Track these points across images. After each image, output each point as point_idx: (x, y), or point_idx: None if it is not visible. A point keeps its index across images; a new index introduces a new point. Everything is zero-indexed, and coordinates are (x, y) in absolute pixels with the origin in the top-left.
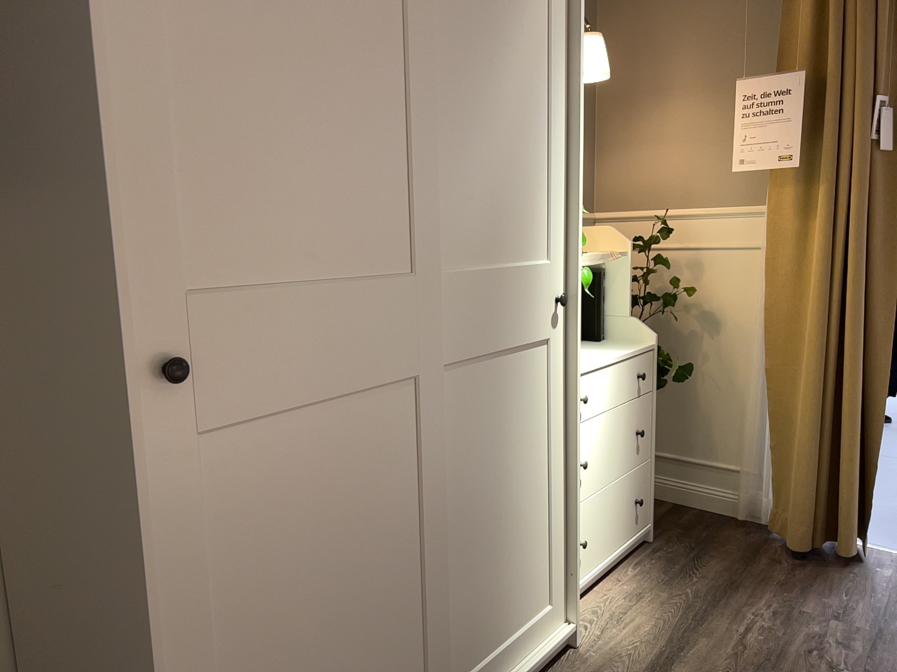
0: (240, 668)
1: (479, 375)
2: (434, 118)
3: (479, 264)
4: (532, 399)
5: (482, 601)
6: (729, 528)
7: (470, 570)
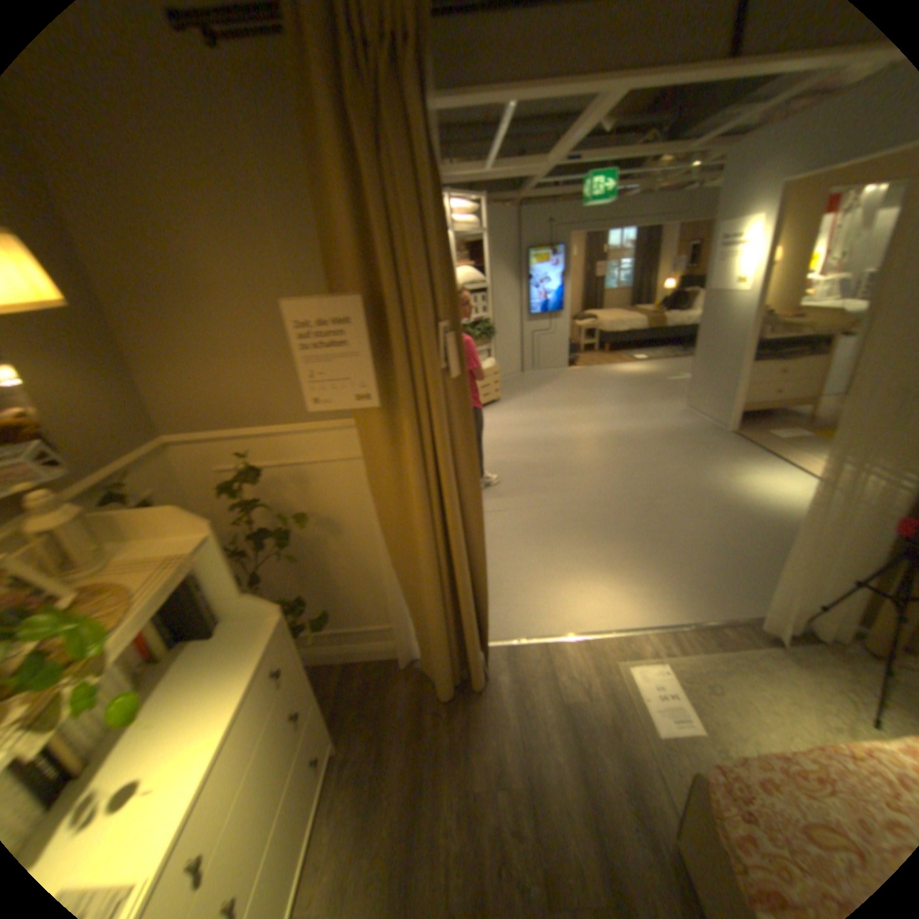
0: None
1: None
2: None
3: None
4: None
5: None
6: (398, 683)
7: None
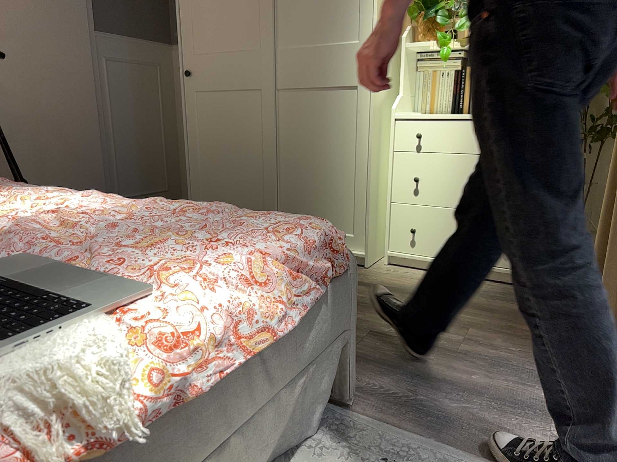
0: (202, 161)
1: (303, 98)
2: None
3: (303, 44)
4: (343, 119)
5: (302, 205)
6: None
7: (295, 186)
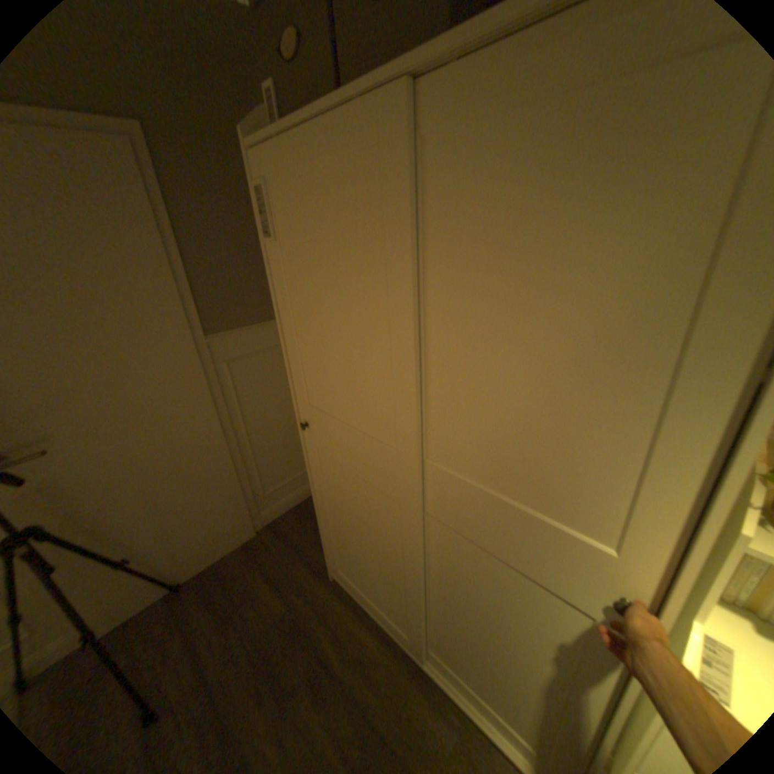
0: (331, 521)
1: (471, 552)
2: (423, 352)
3: (476, 480)
4: (551, 635)
5: (462, 661)
6: None
7: (452, 635)
